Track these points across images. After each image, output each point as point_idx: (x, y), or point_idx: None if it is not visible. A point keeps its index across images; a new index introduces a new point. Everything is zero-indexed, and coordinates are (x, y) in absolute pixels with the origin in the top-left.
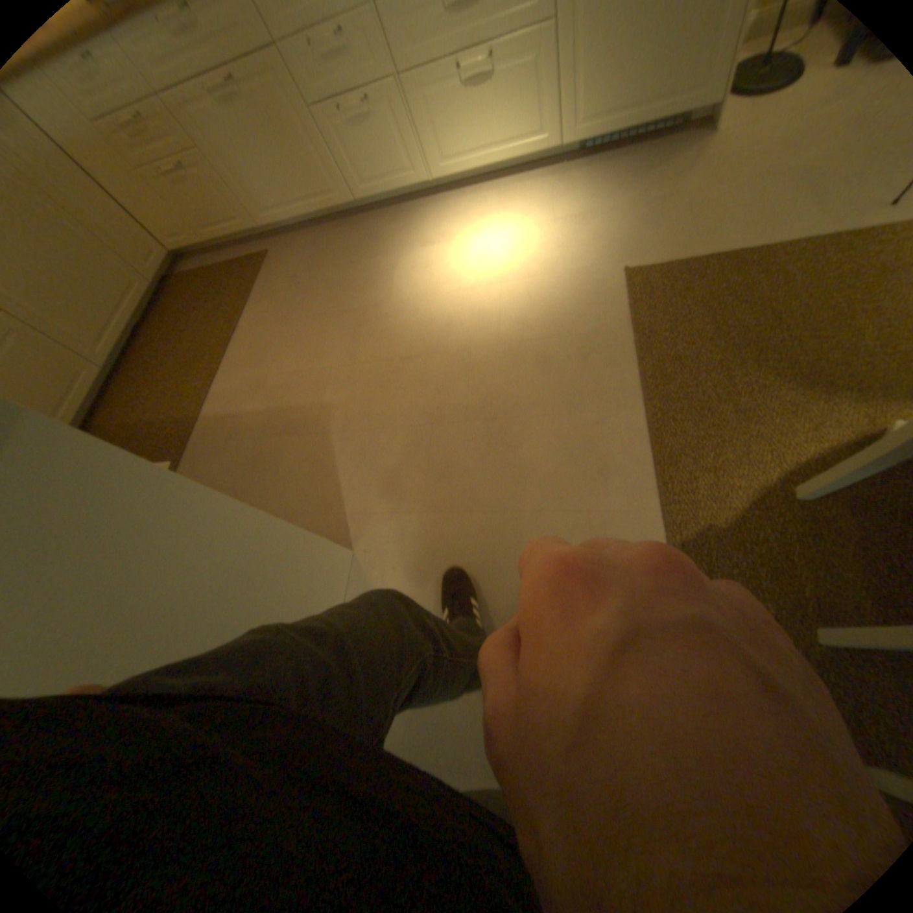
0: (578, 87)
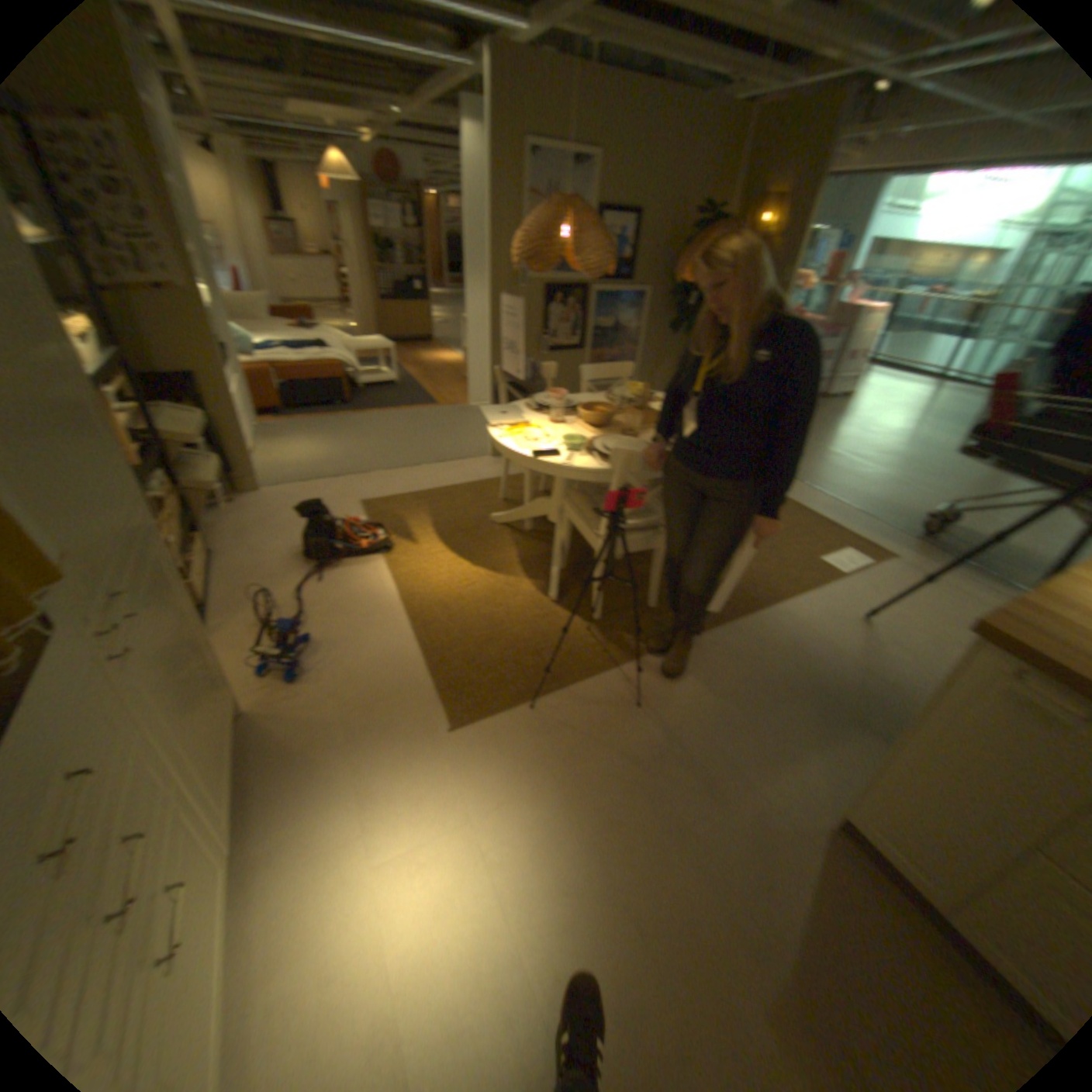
0: (206, 805)
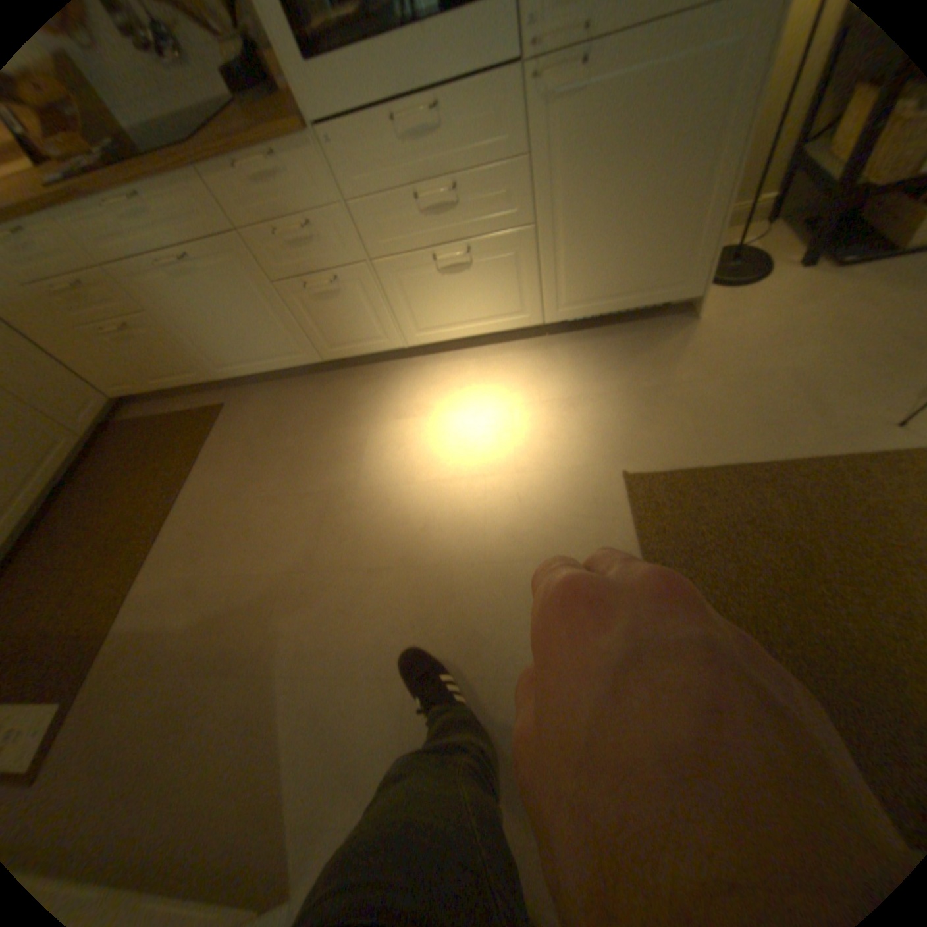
0: (560, 280)
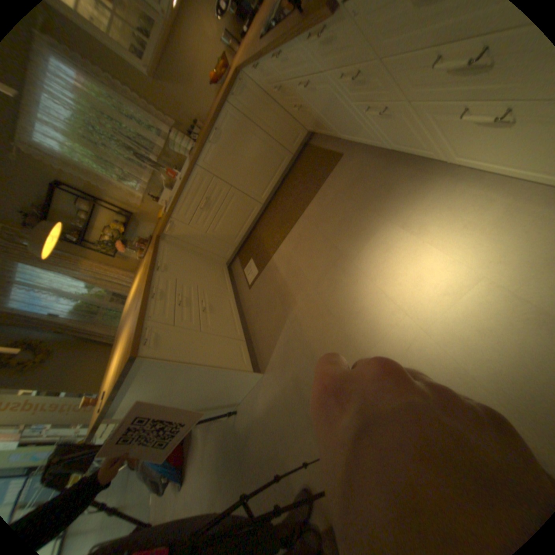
0: None
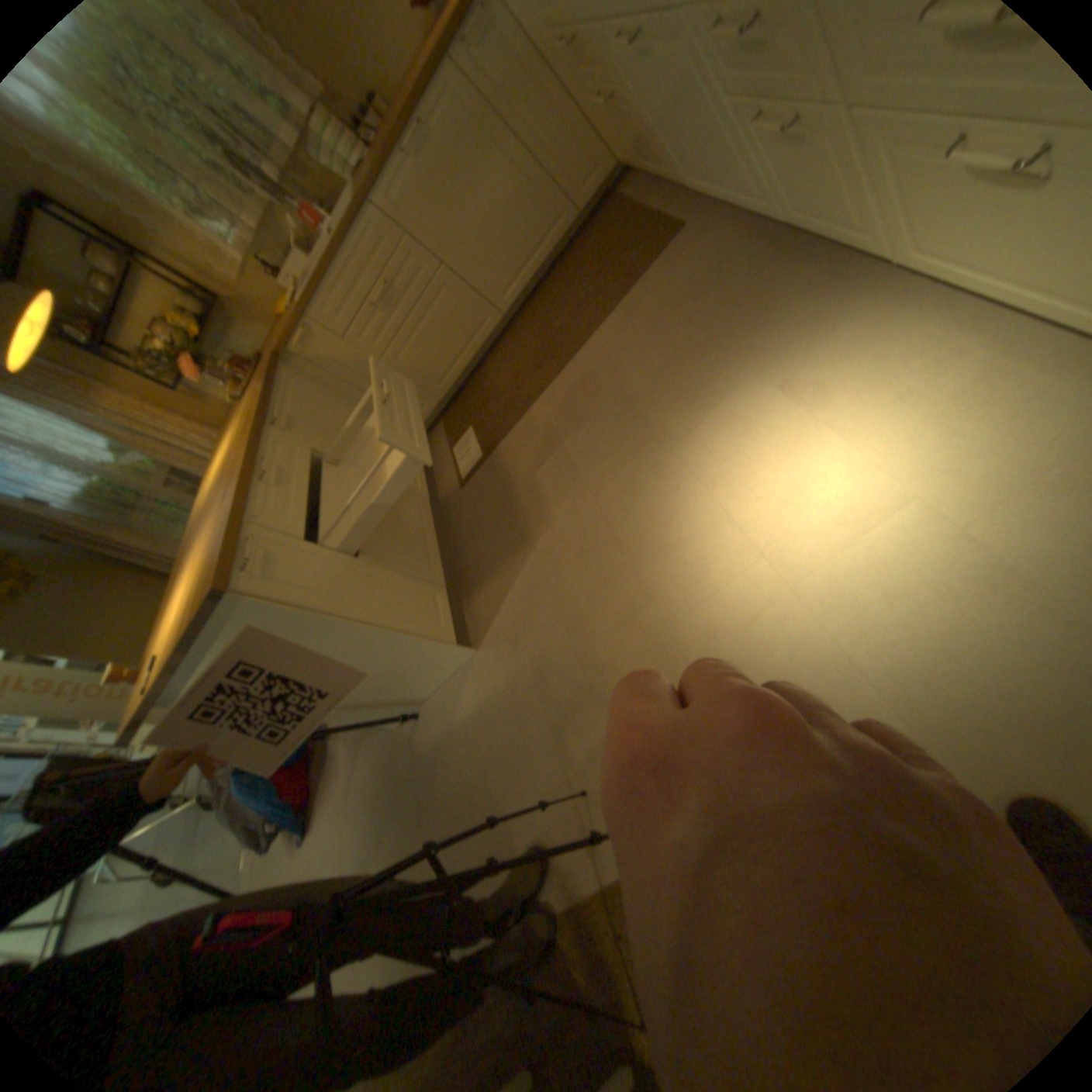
0: None
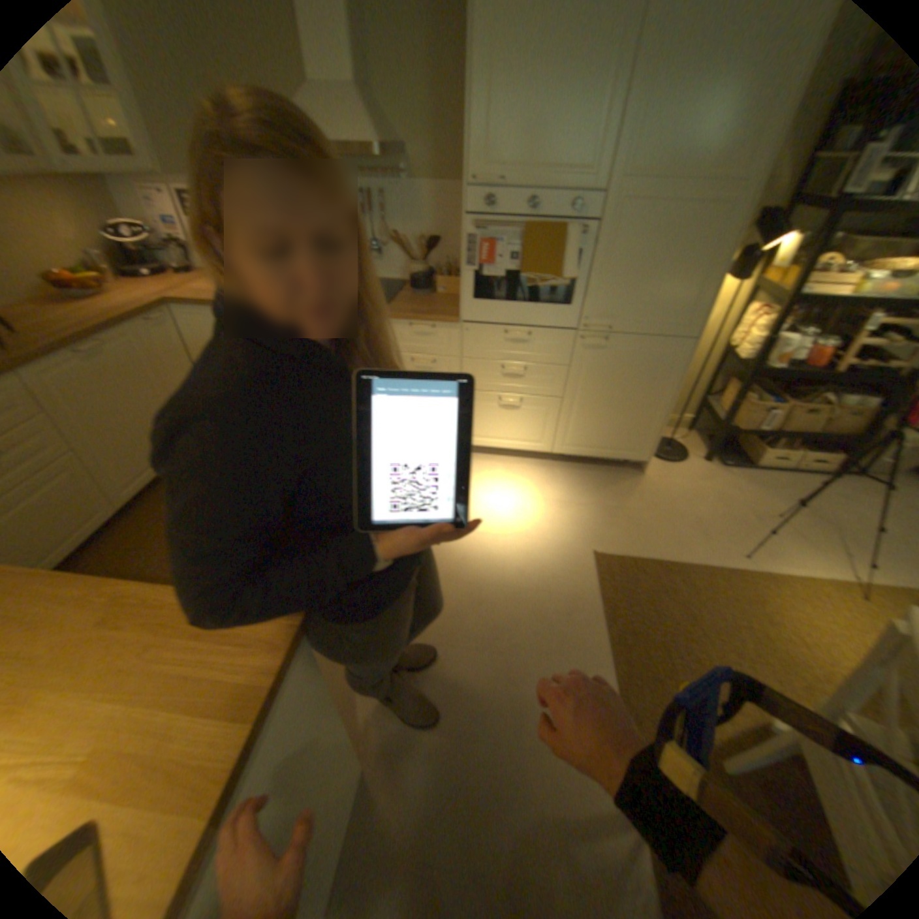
0: (568, 431)
